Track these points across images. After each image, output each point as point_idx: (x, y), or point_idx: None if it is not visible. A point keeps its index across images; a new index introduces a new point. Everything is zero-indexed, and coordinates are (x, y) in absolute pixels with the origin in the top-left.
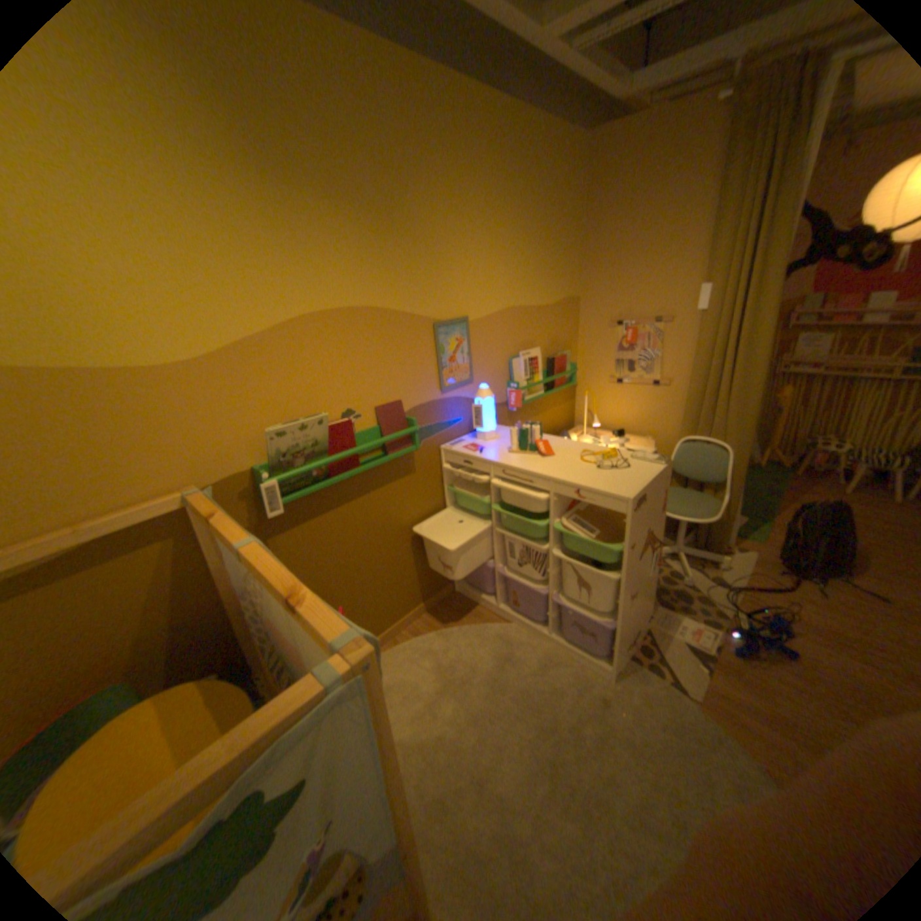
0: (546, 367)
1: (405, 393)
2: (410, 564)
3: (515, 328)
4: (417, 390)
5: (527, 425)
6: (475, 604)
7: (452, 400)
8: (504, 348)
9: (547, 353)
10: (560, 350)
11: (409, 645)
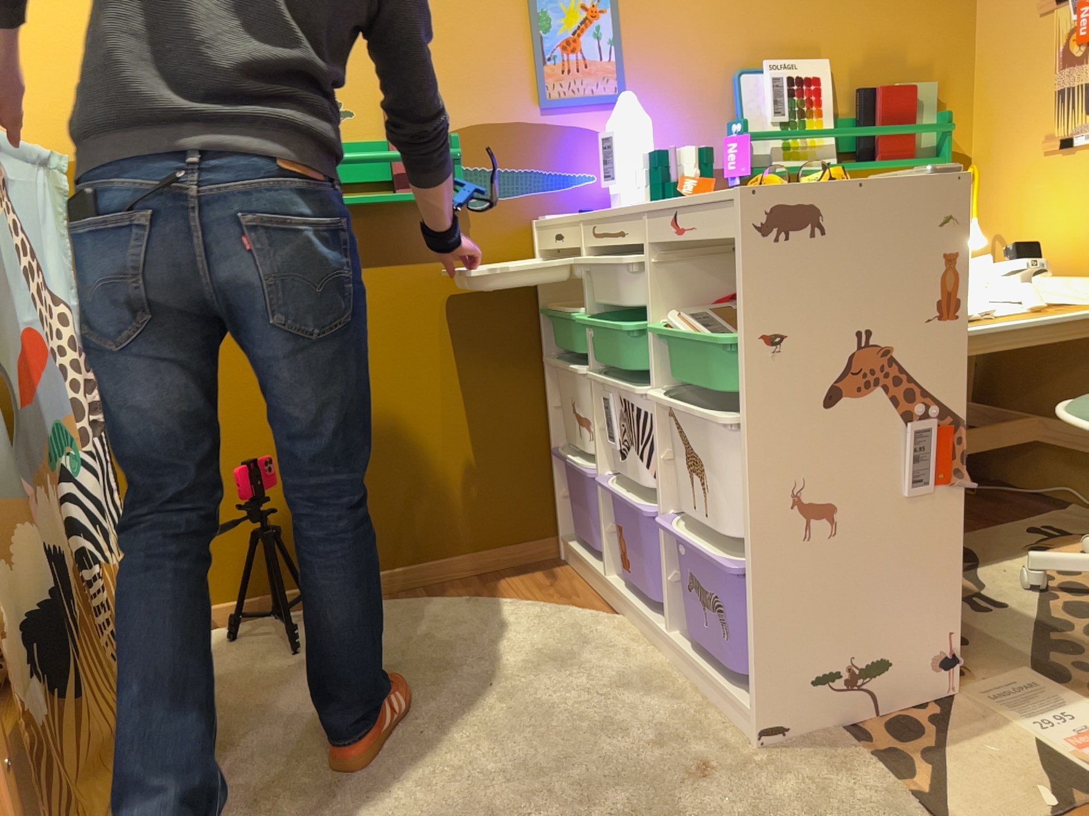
0: (856, 114)
1: (453, 93)
2: (449, 449)
3: (754, 8)
4: (482, 93)
5: (679, 152)
6: (579, 579)
7: (570, 131)
8: (720, 47)
9: (861, 82)
10: (905, 80)
11: (407, 601)
